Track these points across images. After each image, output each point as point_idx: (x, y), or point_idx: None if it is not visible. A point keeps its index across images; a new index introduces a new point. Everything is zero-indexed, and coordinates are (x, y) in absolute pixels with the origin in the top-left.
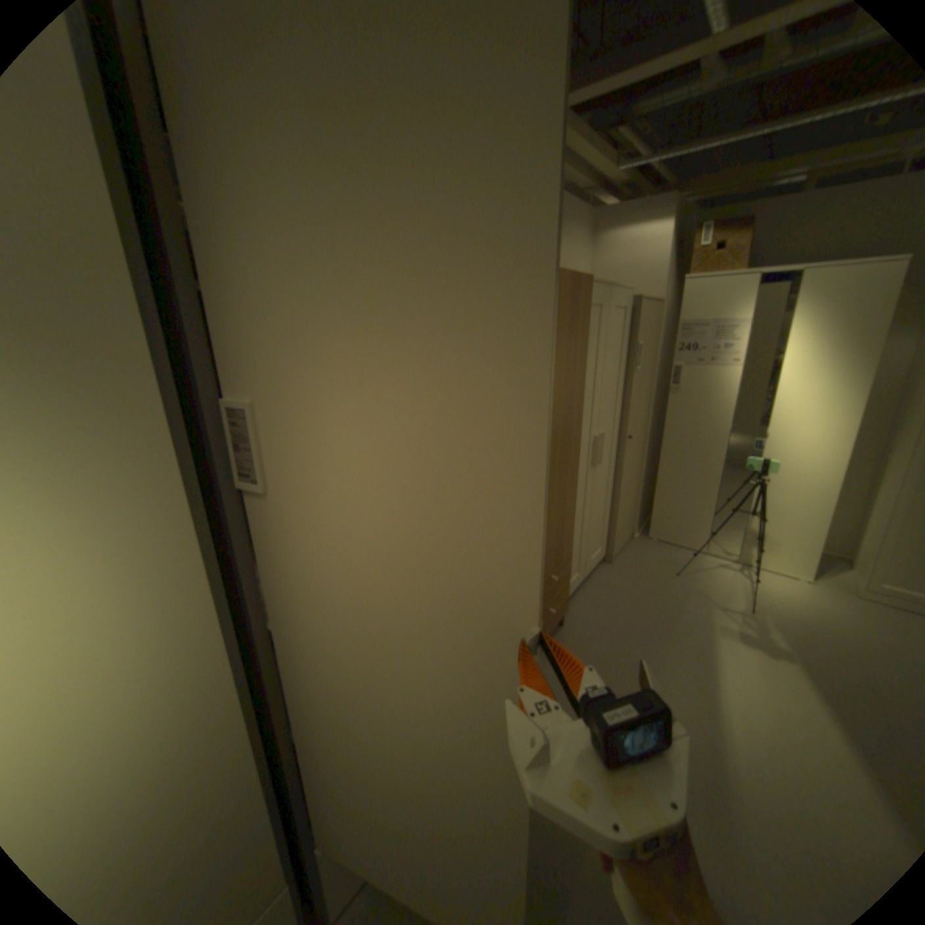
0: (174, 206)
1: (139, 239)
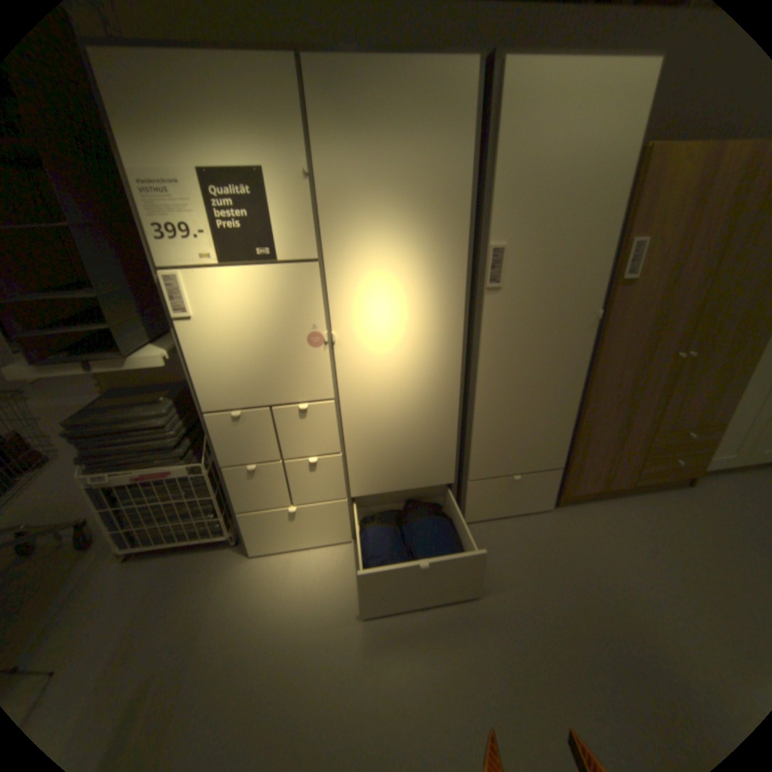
0: (492, 158)
1: (476, 175)
